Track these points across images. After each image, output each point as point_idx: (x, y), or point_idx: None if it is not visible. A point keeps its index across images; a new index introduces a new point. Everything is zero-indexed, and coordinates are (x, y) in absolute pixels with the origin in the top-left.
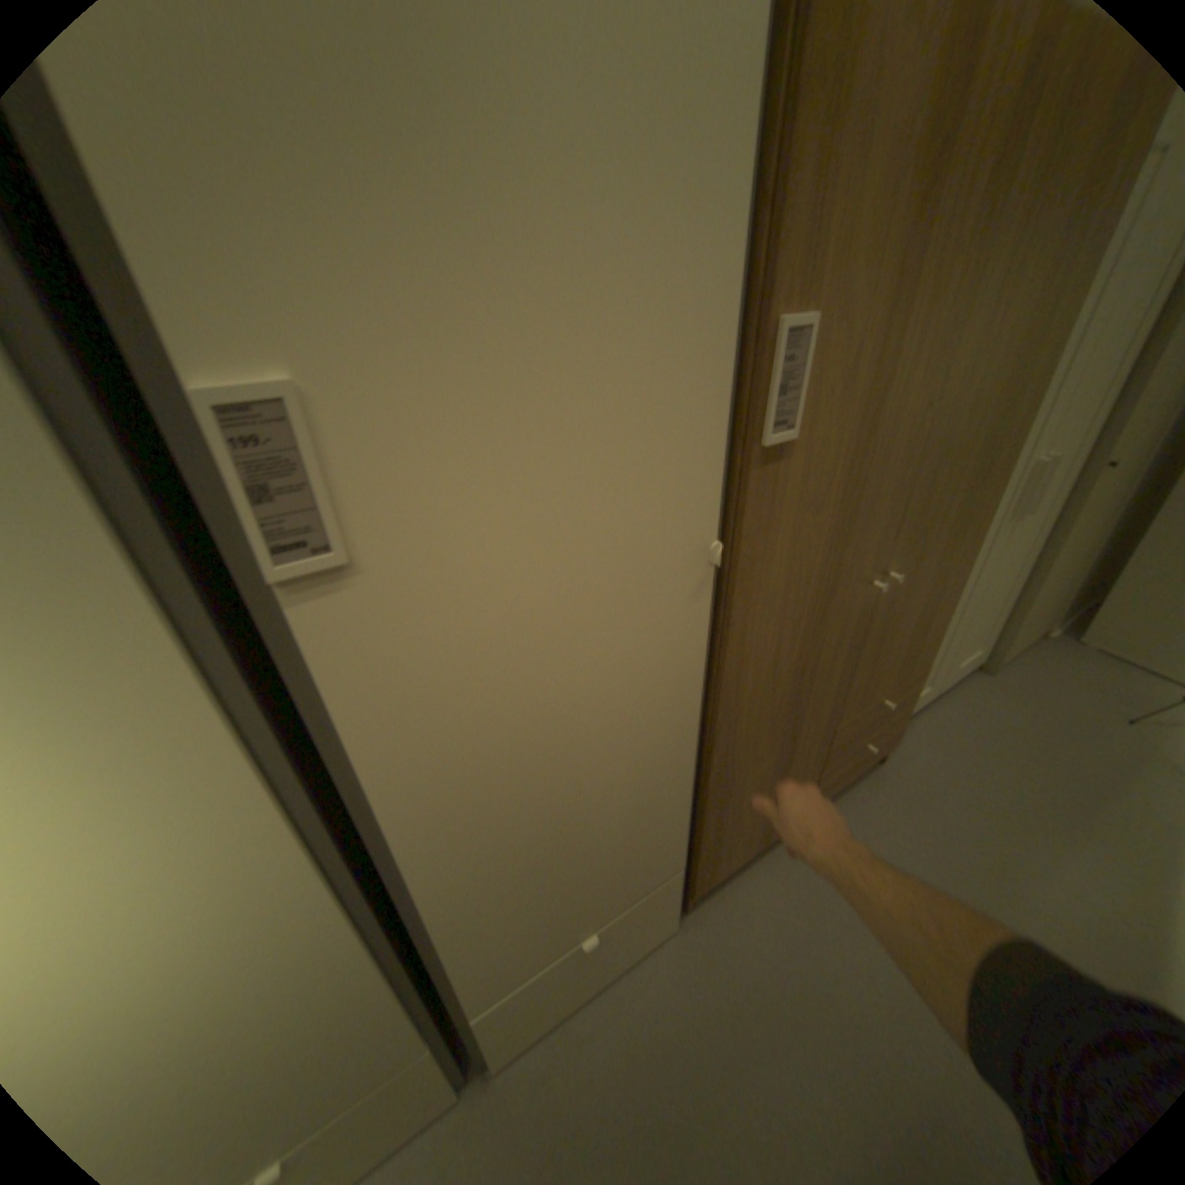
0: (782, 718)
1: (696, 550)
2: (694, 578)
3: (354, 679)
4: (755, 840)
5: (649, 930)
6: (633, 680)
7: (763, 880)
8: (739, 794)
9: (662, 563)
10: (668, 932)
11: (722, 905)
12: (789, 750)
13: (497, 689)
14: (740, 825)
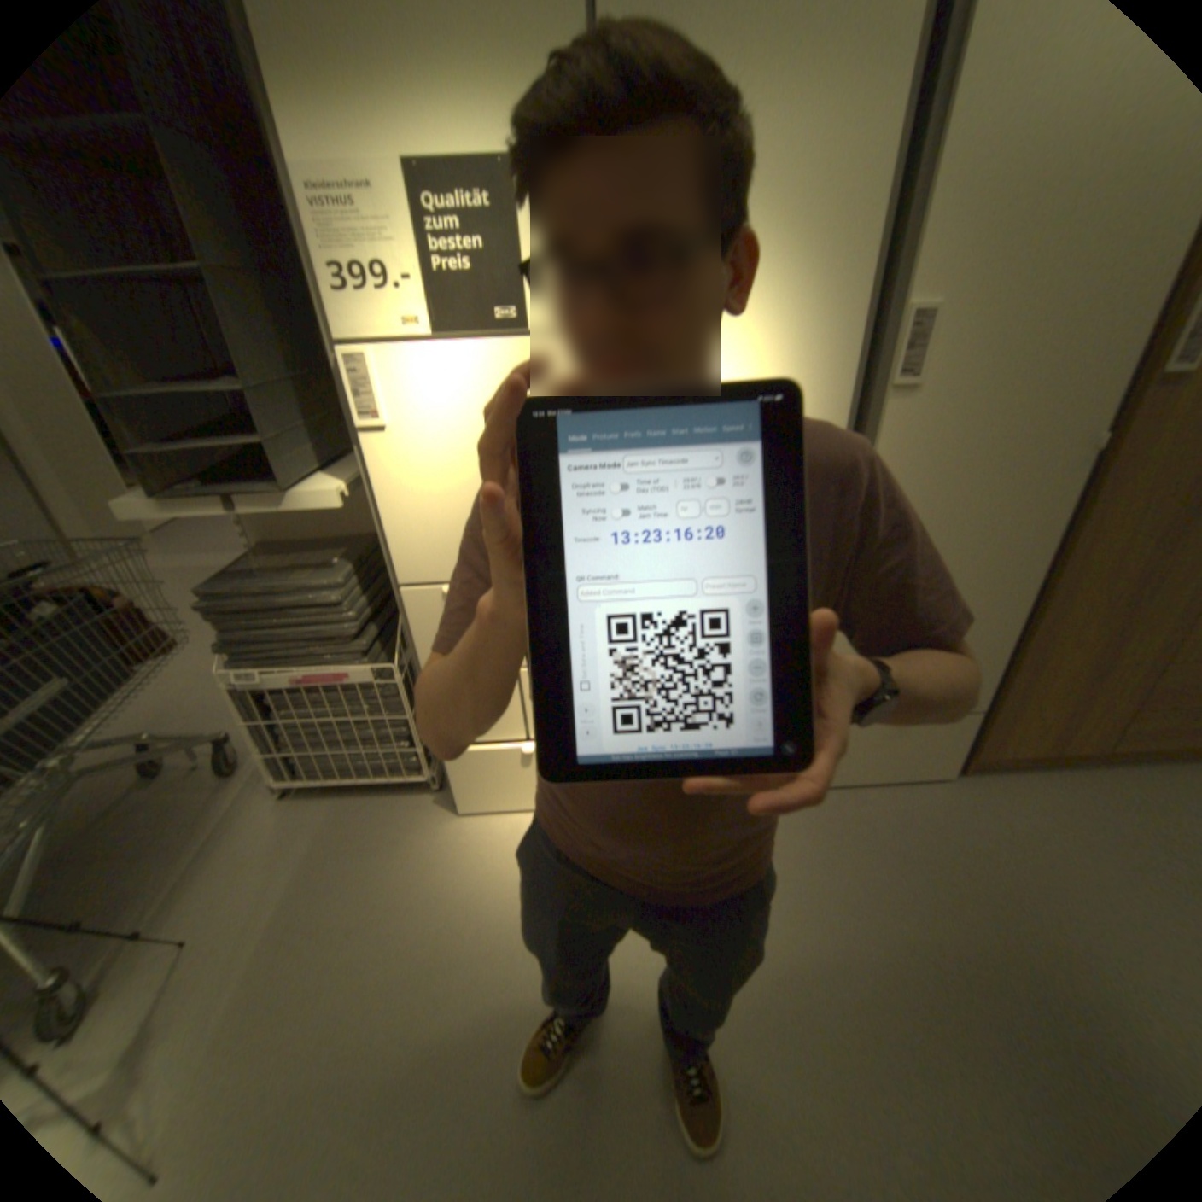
0: (1117, 616)
1: (1091, 434)
2: (1082, 455)
3: (893, 445)
4: (1052, 738)
5: (939, 755)
6: (1016, 514)
7: (1047, 785)
8: (1054, 671)
9: (1065, 436)
10: (950, 773)
11: (1001, 784)
12: (1114, 655)
13: (943, 481)
14: (1044, 706)
